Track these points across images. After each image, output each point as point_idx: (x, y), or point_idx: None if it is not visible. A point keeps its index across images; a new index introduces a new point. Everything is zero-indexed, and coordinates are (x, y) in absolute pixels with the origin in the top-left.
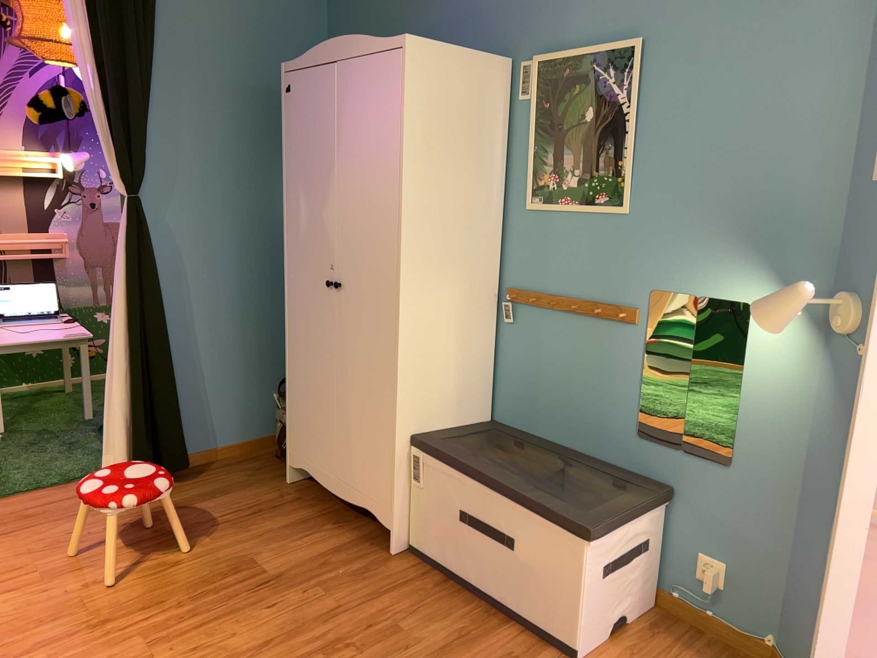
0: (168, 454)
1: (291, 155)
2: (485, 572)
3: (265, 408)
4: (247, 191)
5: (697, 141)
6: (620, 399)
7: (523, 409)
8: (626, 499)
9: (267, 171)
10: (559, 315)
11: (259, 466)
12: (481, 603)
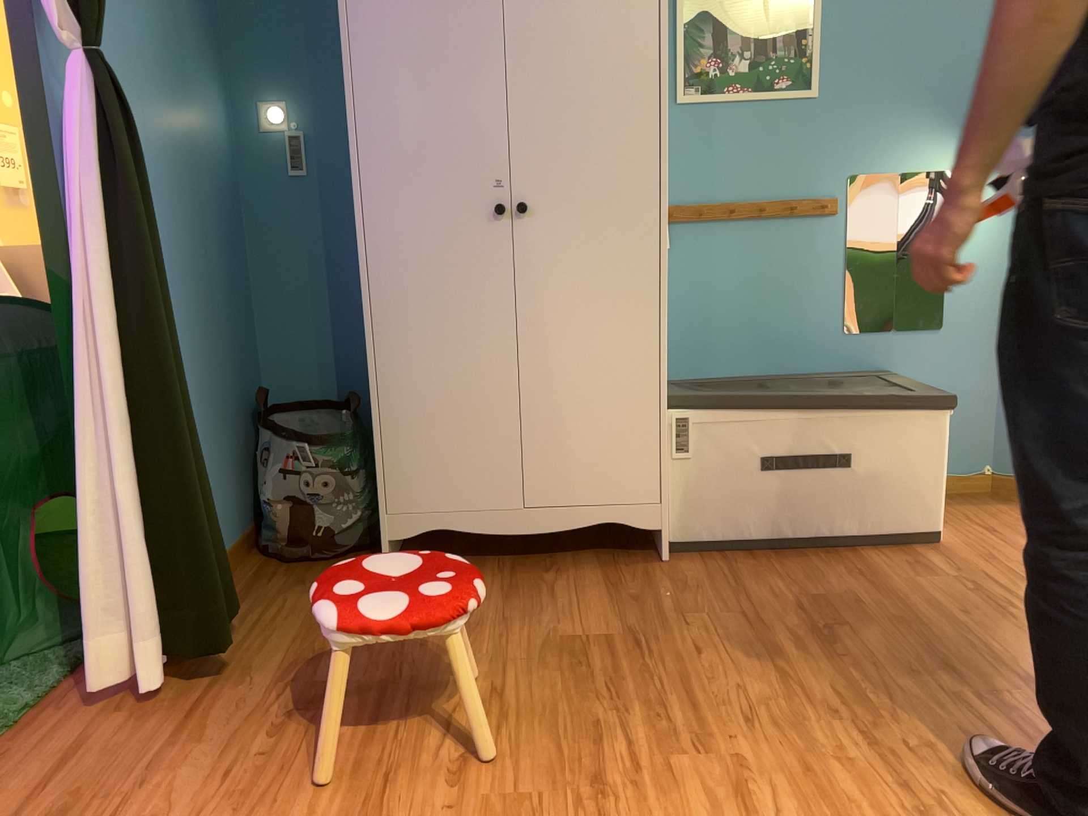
0: (219, 582)
1: (366, 12)
2: (808, 511)
3: (232, 487)
4: (171, 91)
5: (887, 17)
6: (820, 301)
7: (688, 352)
8: (880, 388)
9: (185, 59)
10: (733, 227)
11: (297, 572)
12: (808, 549)
